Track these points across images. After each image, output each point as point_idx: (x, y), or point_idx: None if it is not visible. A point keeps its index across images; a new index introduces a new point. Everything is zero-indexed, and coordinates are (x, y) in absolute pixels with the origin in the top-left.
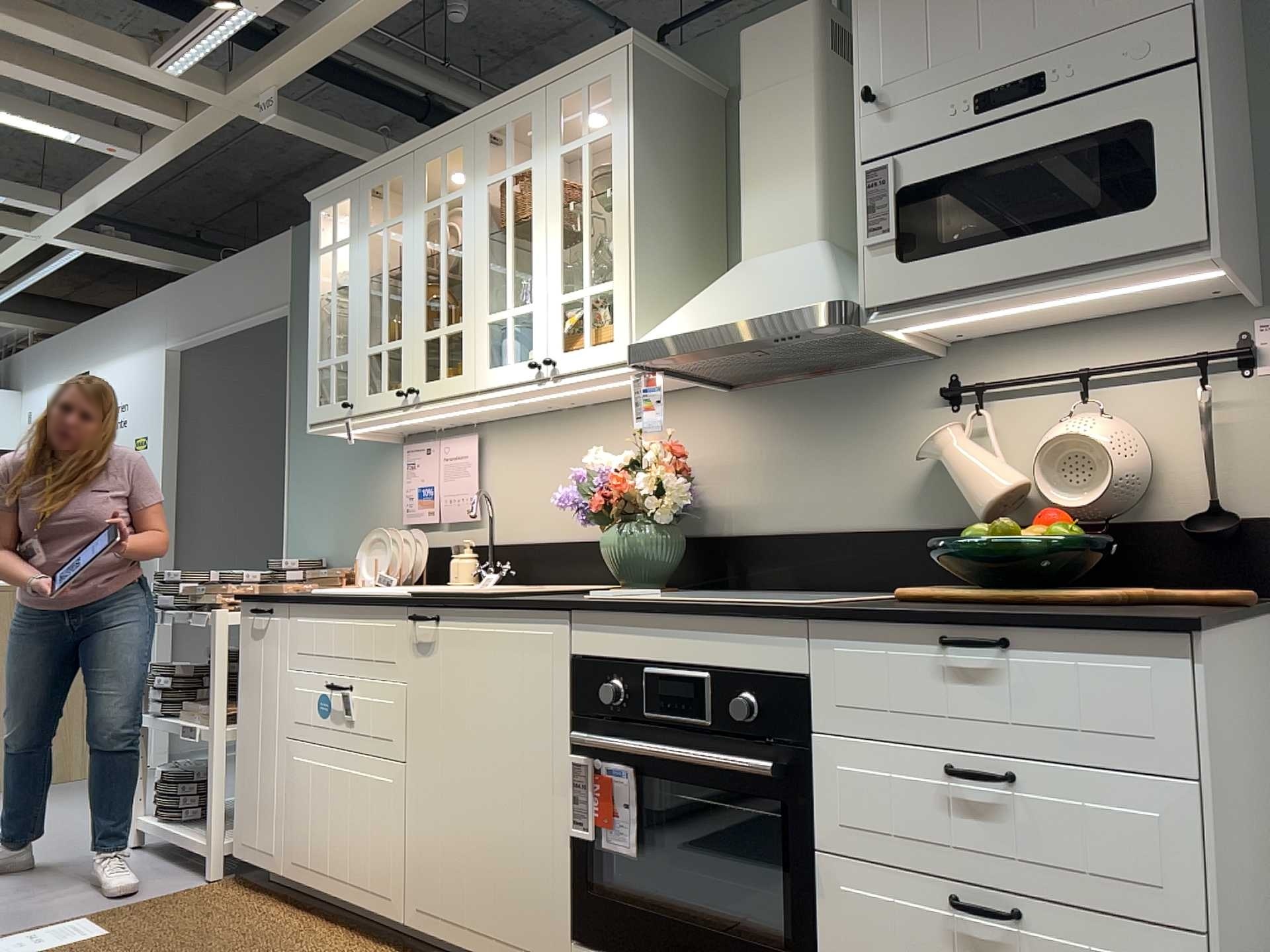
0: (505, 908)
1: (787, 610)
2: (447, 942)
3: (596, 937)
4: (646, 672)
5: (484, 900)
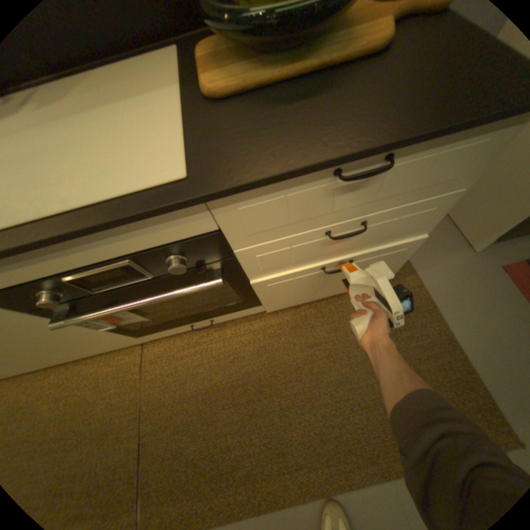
0: (88, 349)
1: (177, 204)
2: (70, 361)
3: (147, 333)
4: (59, 277)
5: (73, 353)
